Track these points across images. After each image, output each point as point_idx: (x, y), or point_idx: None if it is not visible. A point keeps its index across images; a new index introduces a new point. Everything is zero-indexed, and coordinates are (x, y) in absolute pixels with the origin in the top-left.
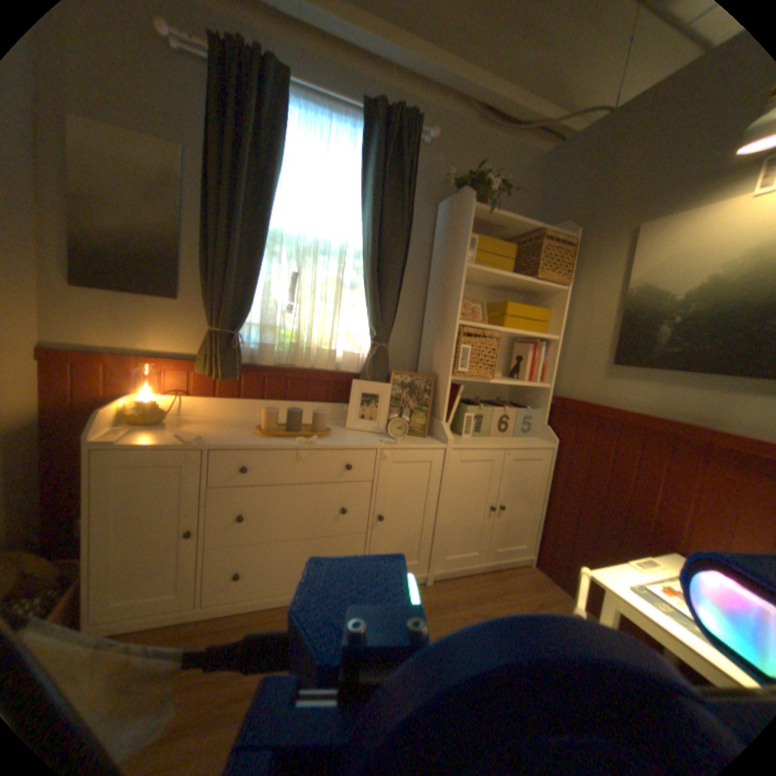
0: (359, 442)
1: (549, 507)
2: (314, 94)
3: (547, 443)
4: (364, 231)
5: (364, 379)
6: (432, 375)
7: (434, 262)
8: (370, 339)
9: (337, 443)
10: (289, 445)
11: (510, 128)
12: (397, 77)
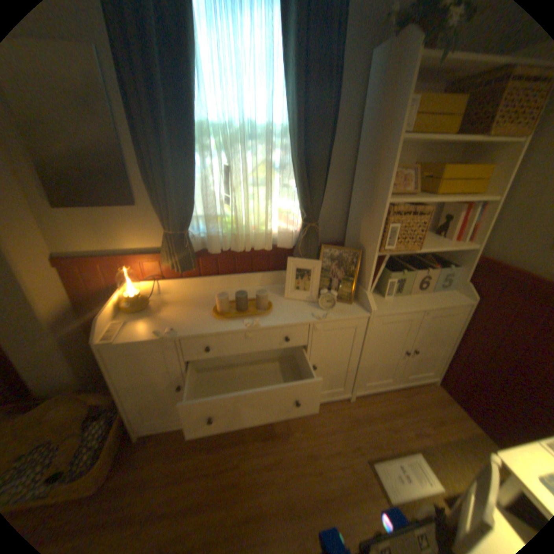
0: (295, 318)
1: (459, 347)
2: None
3: (467, 299)
4: (290, 103)
5: (297, 253)
6: (359, 245)
7: (366, 124)
8: (302, 217)
9: (277, 320)
10: (239, 327)
11: None
12: None
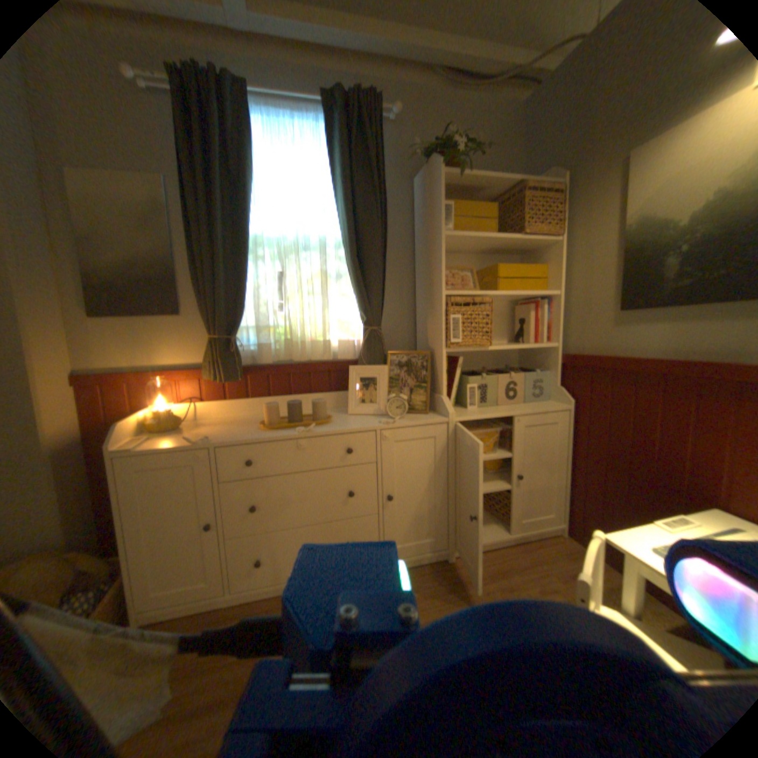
0: (358, 425)
1: (574, 472)
2: (273, 98)
3: (562, 405)
4: (341, 219)
5: (361, 364)
6: (429, 351)
7: (417, 237)
8: (362, 324)
9: (336, 428)
10: (289, 435)
11: (479, 85)
12: (353, 62)
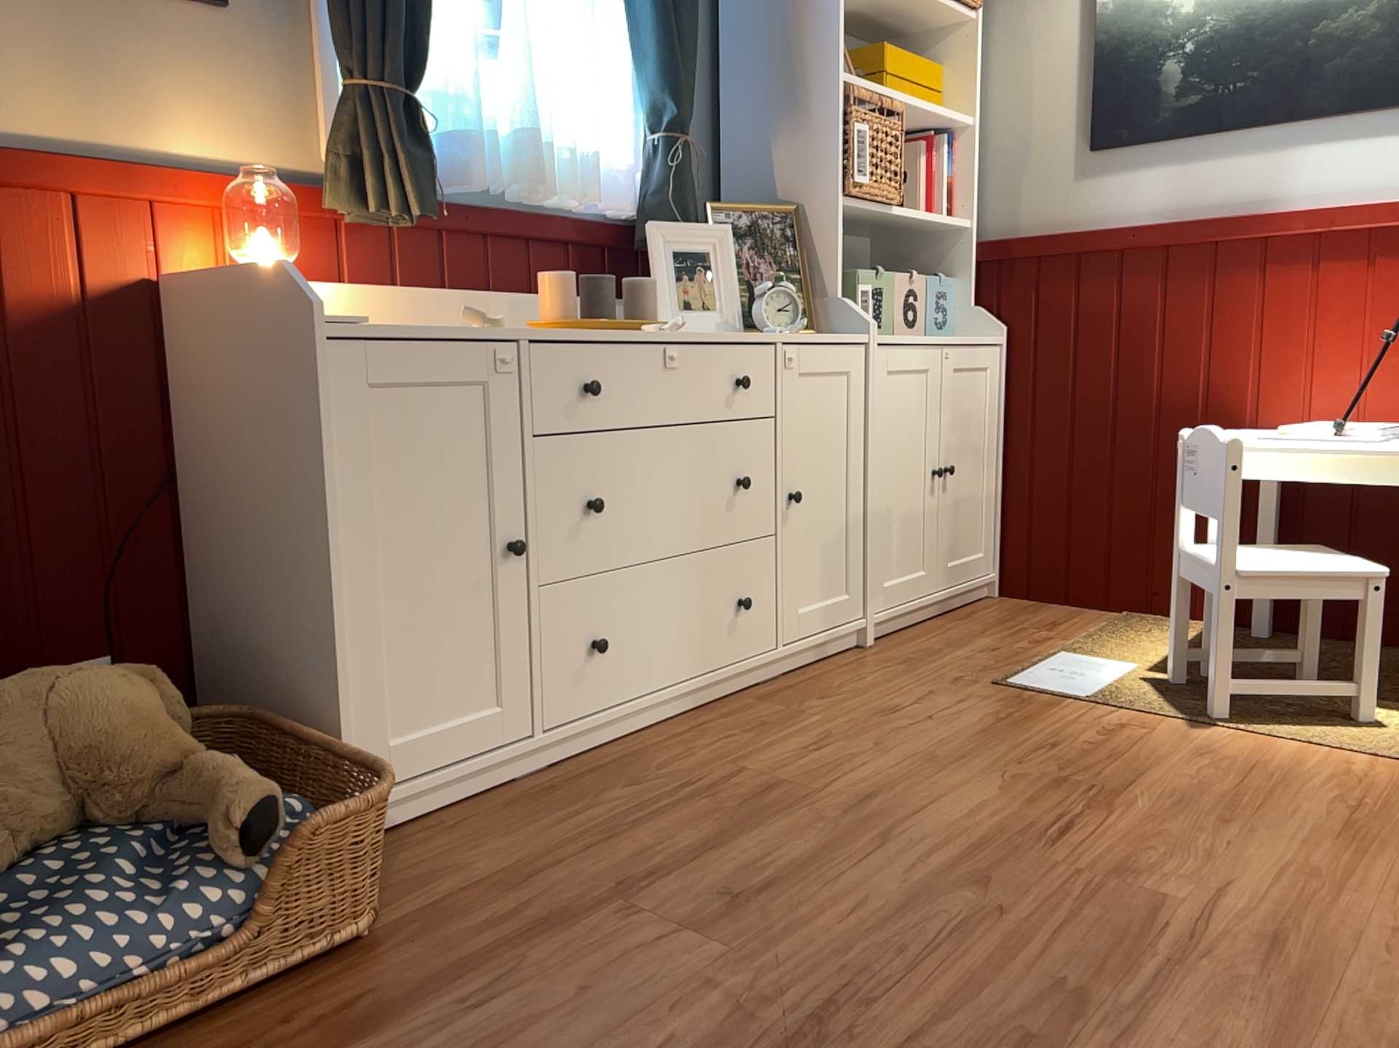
0: (739, 333)
1: (1005, 464)
2: None
3: (986, 337)
4: None
5: (656, 225)
6: (779, 210)
7: None
8: (650, 130)
9: (709, 333)
10: (643, 335)
11: None
12: None
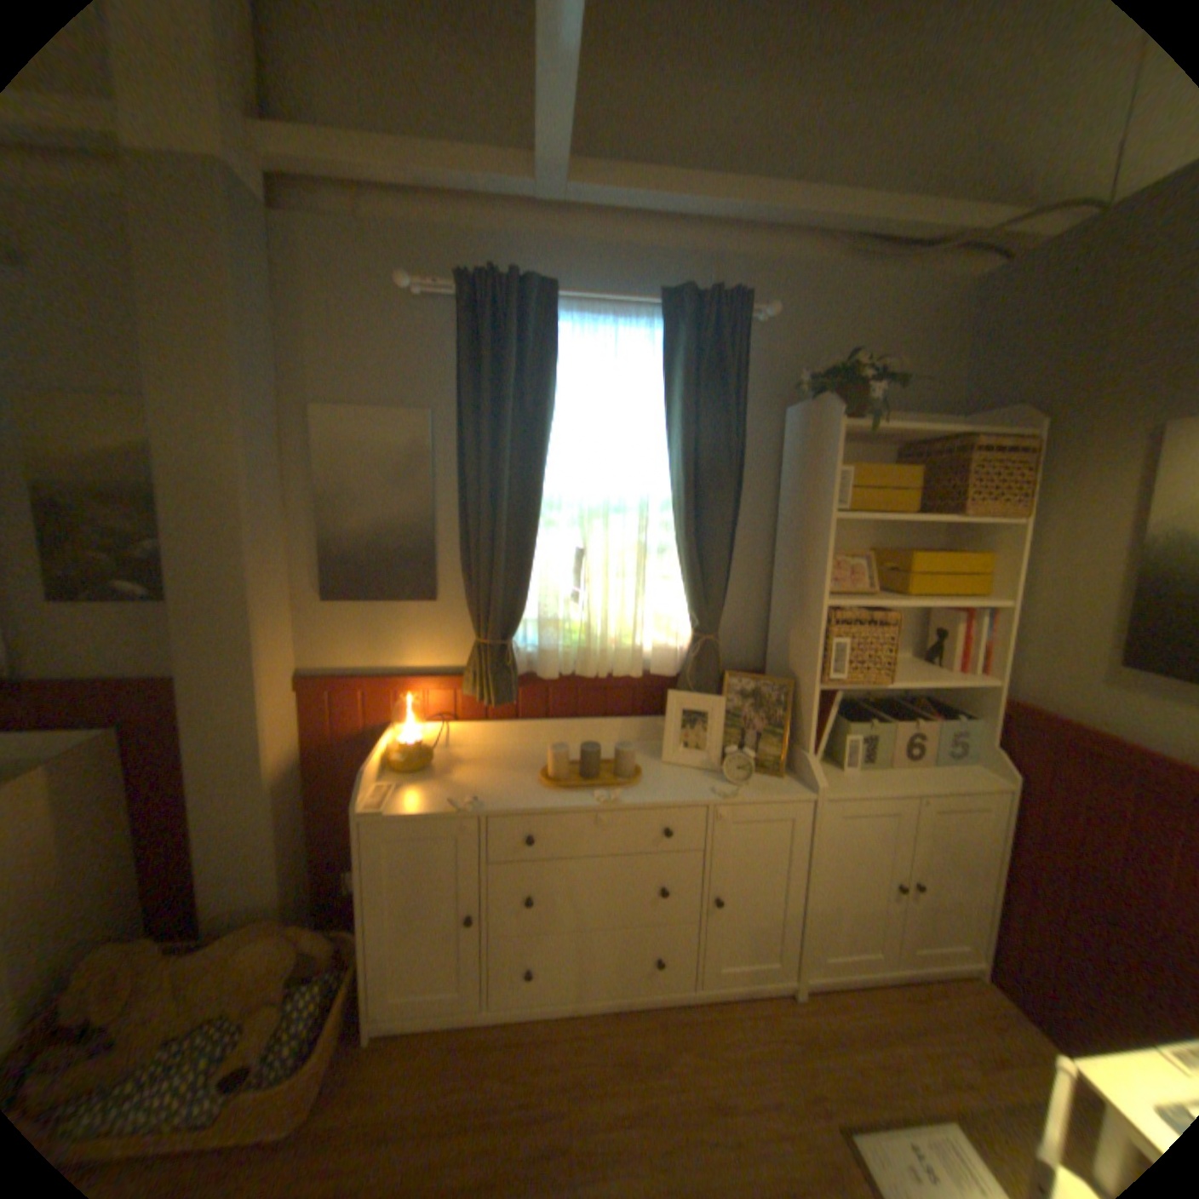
0: (681, 796)
1: (1011, 887)
2: (590, 297)
3: (1002, 781)
4: (672, 471)
5: (684, 686)
6: (789, 675)
7: (784, 496)
8: (690, 626)
9: (649, 798)
10: (585, 805)
11: (905, 254)
12: (709, 232)
